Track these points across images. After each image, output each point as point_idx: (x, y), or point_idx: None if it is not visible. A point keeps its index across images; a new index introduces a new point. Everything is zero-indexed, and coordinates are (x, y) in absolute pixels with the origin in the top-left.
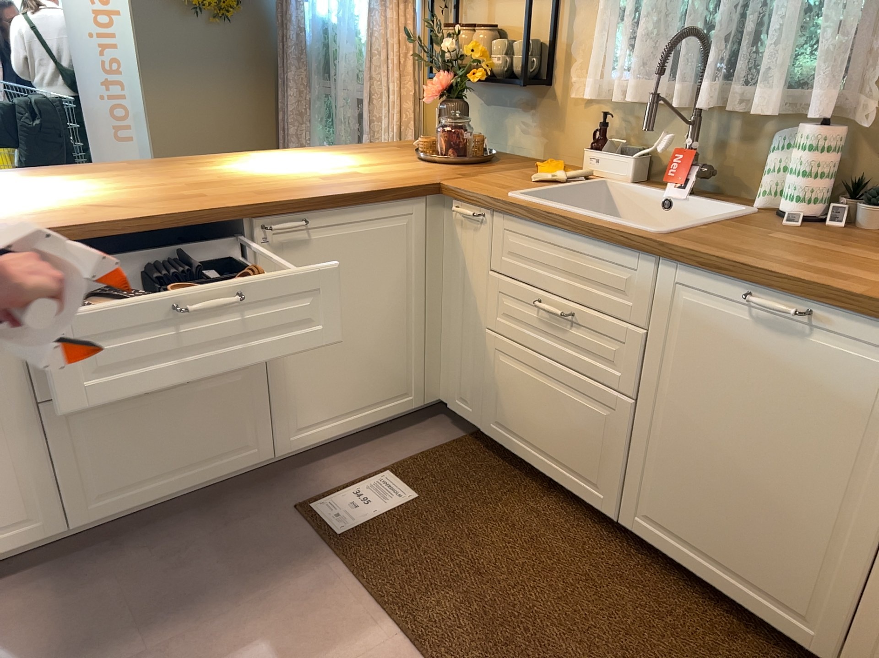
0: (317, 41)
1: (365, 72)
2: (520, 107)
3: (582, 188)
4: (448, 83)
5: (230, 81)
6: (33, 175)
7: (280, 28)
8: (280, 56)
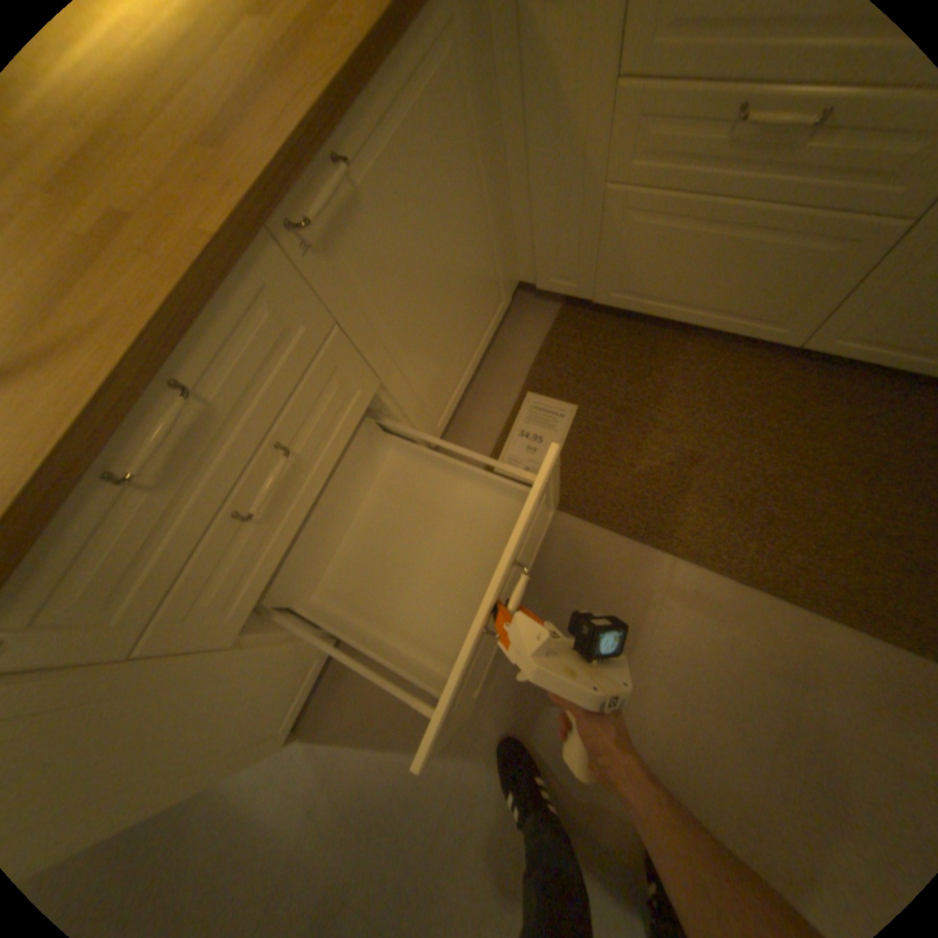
0: None
1: None
2: None
3: None
4: None
5: None
6: None
7: None
8: None
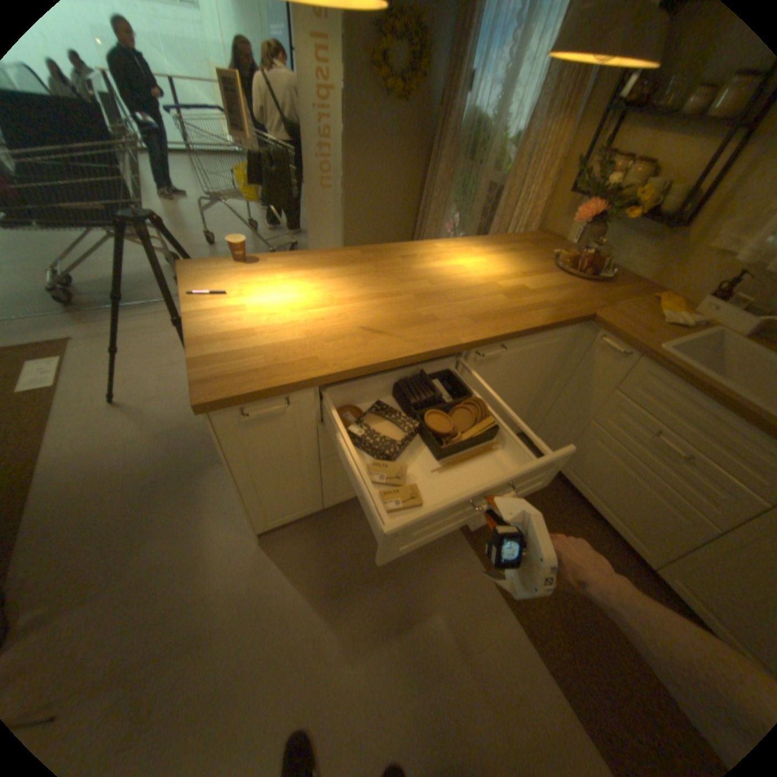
0: (470, 126)
1: (512, 168)
2: (647, 233)
3: (709, 336)
4: (604, 210)
5: (398, 150)
6: (302, 263)
7: (439, 108)
8: (437, 133)
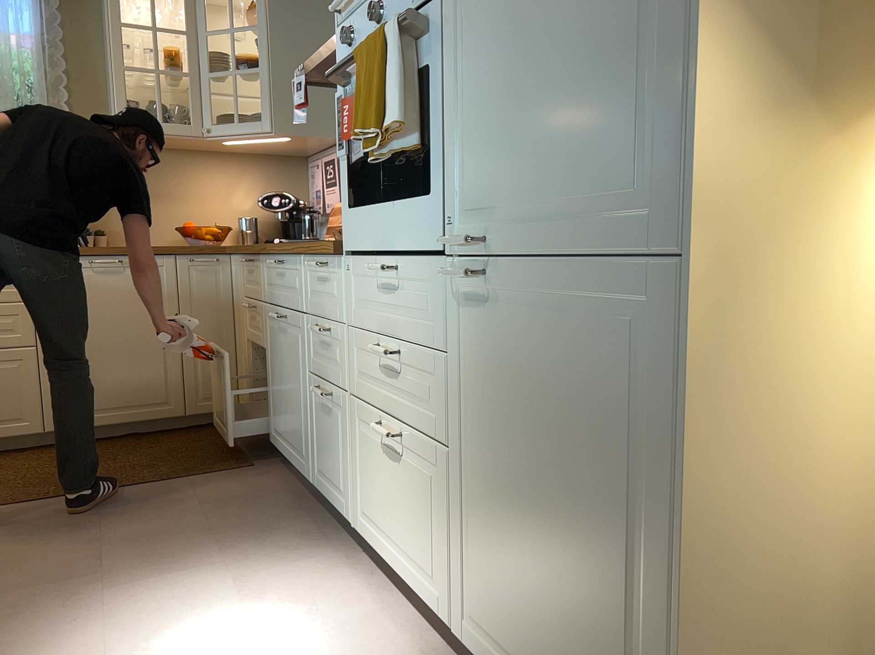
0: None
1: None
2: None
3: None
4: None
5: None
6: None
7: None
8: None
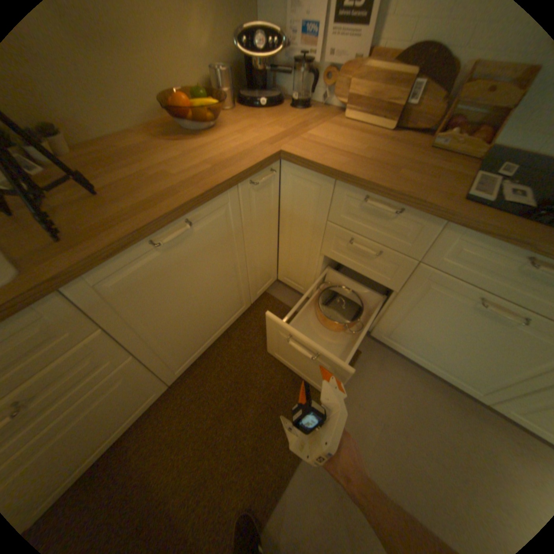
0: None
1: None
2: None
3: None
4: None
5: None
6: None
7: None
8: None
